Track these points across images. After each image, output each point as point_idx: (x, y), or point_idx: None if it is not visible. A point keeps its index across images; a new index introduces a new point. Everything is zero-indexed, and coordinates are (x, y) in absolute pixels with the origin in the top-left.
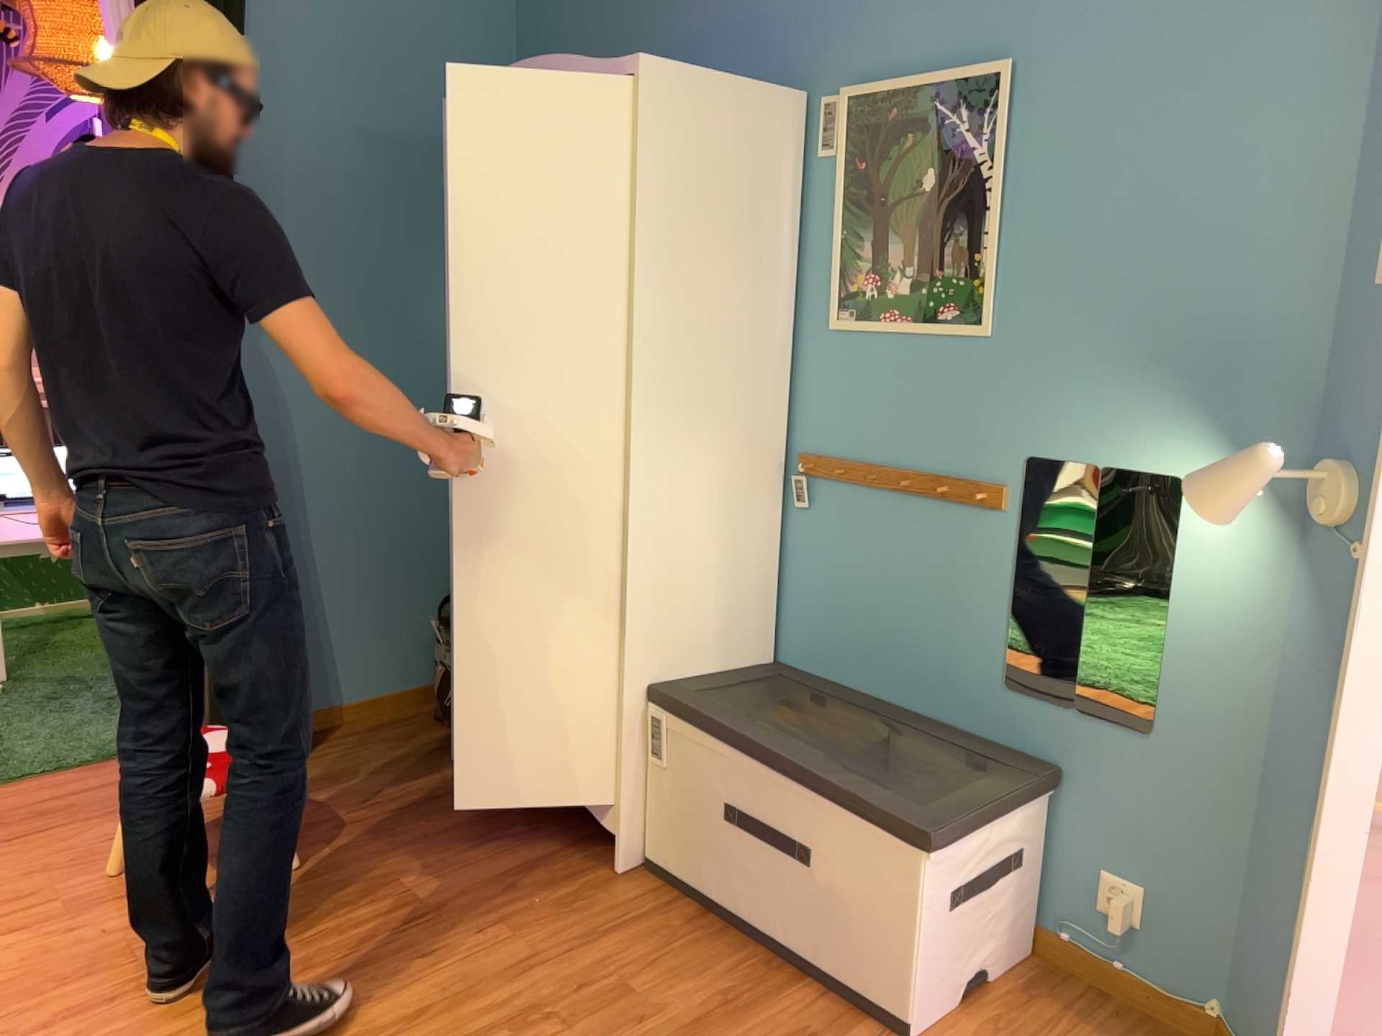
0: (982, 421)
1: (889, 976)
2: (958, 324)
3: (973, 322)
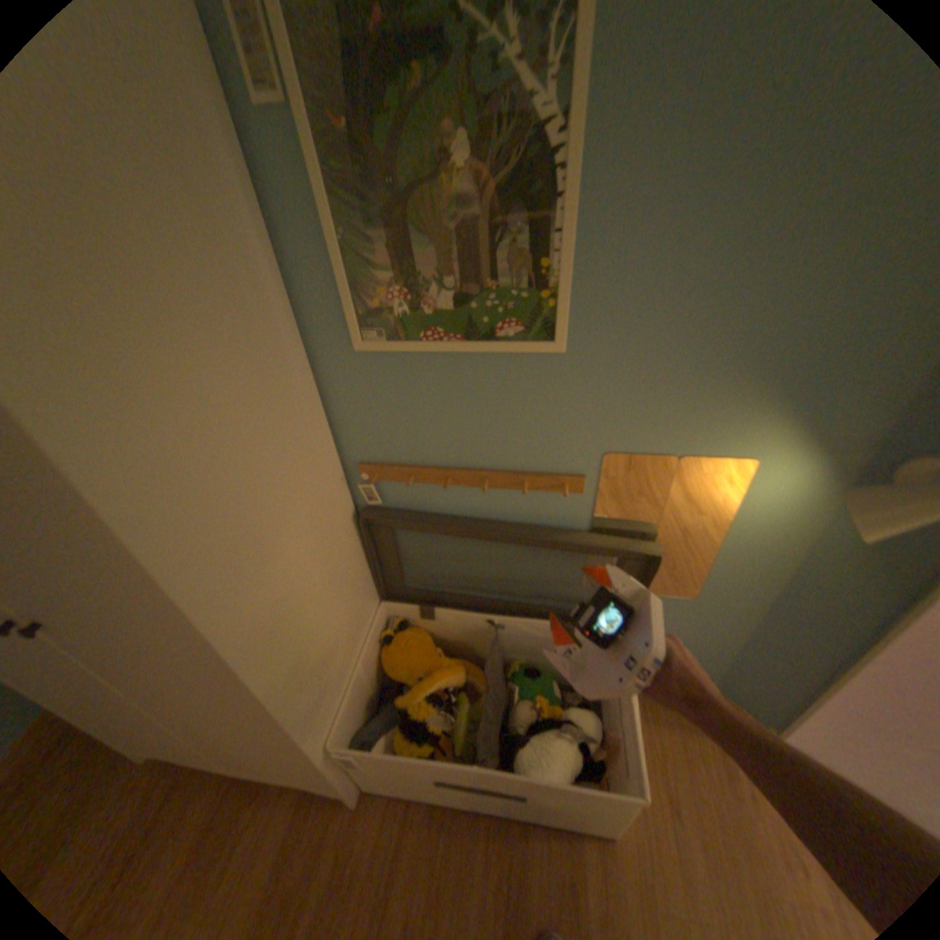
0: (557, 427)
1: (603, 825)
2: (526, 339)
3: (546, 337)
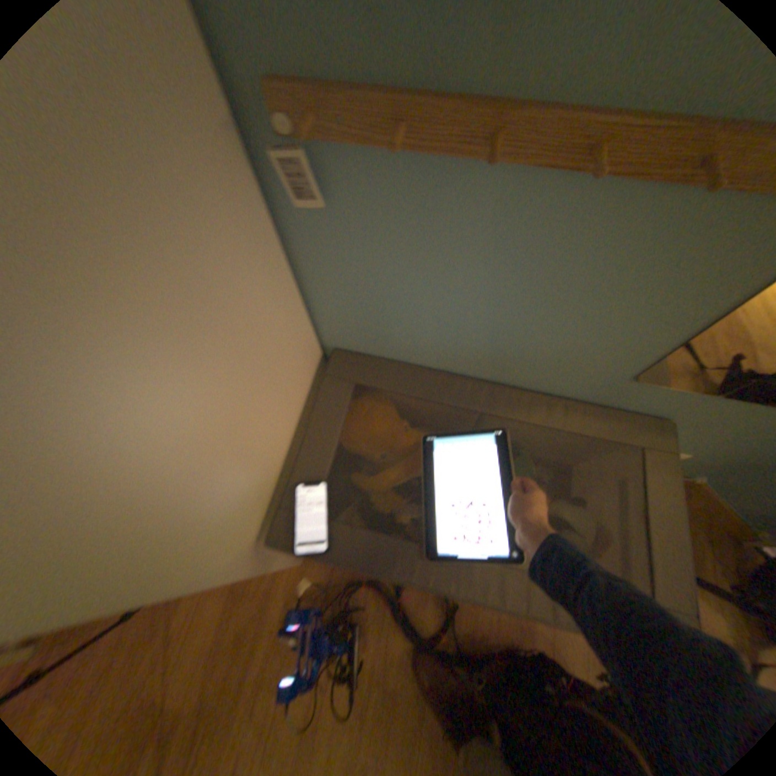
0: None
1: None
2: None
3: None
